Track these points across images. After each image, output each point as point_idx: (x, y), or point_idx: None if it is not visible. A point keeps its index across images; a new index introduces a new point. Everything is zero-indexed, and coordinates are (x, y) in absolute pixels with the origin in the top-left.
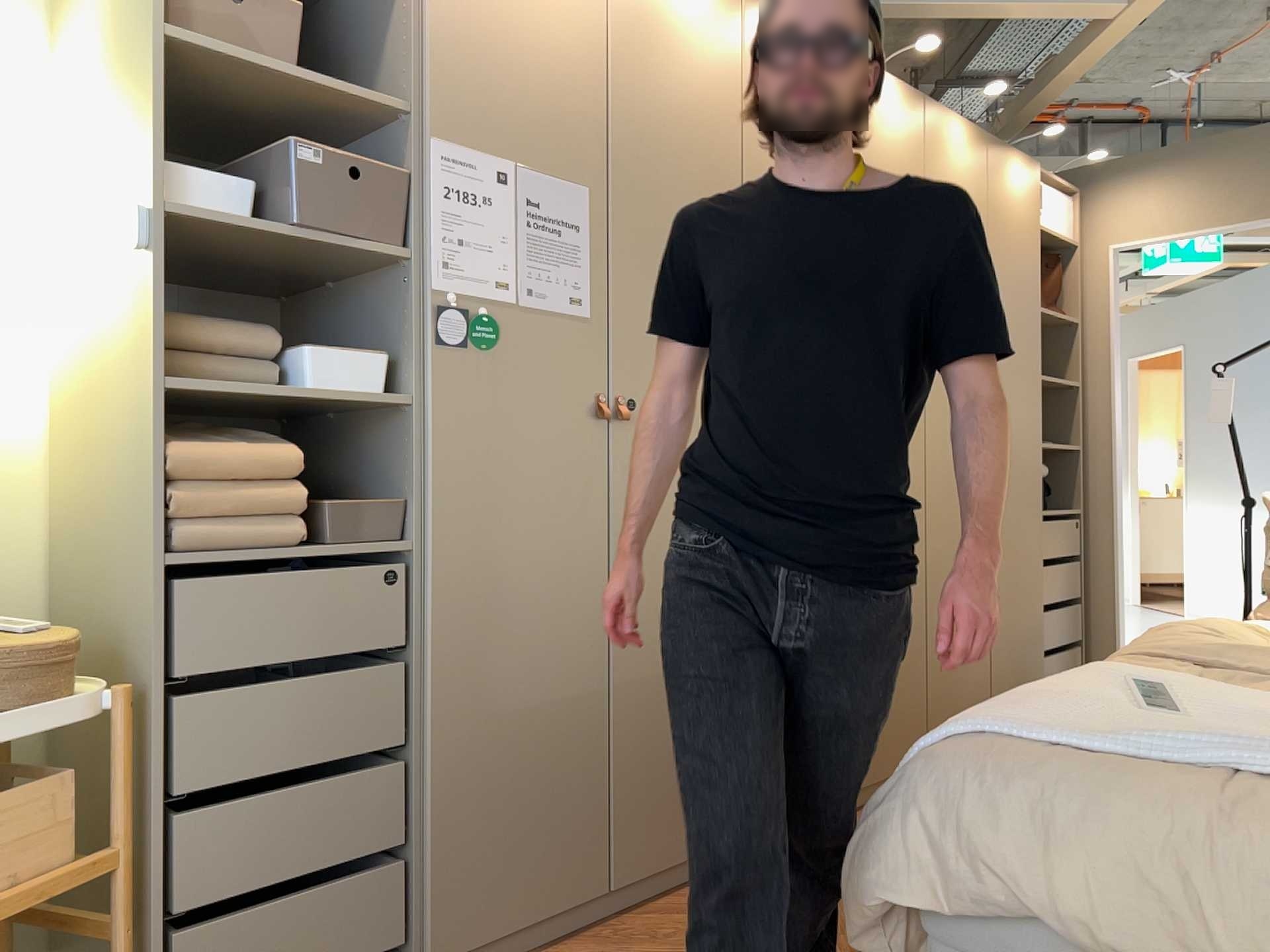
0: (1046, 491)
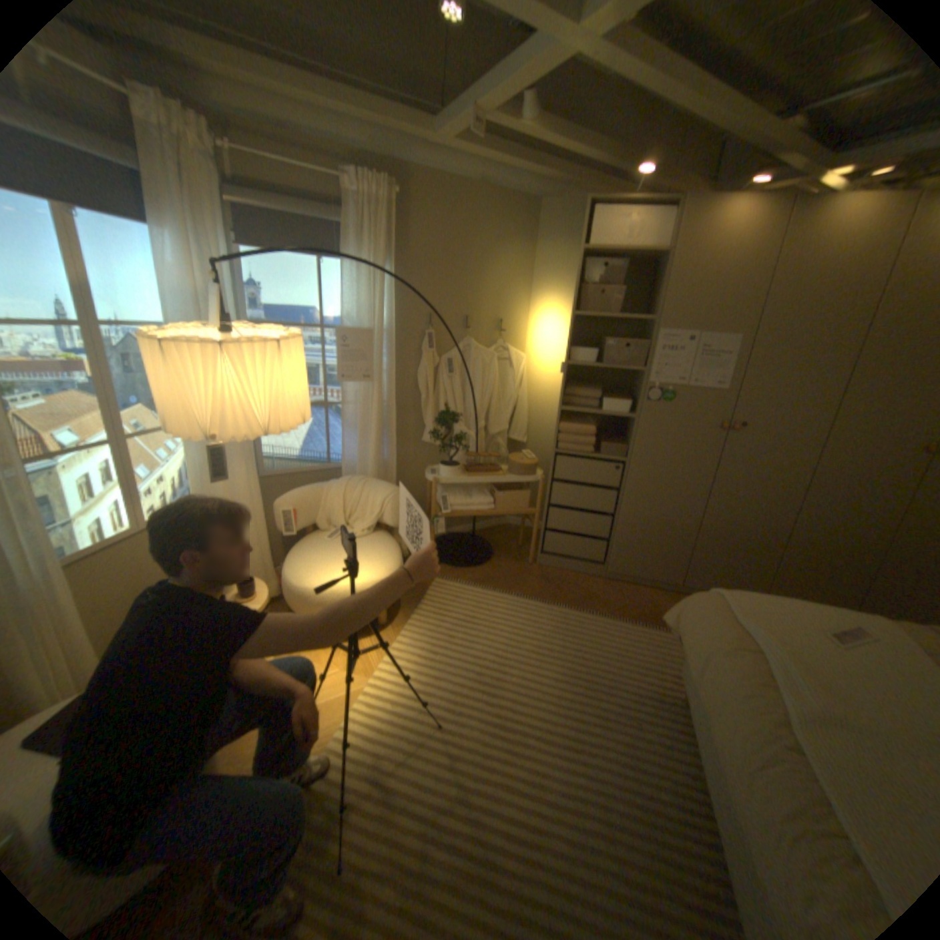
0: None
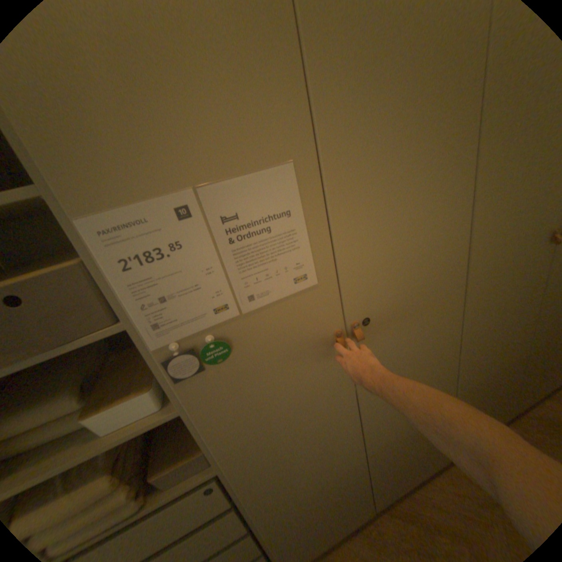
0: None
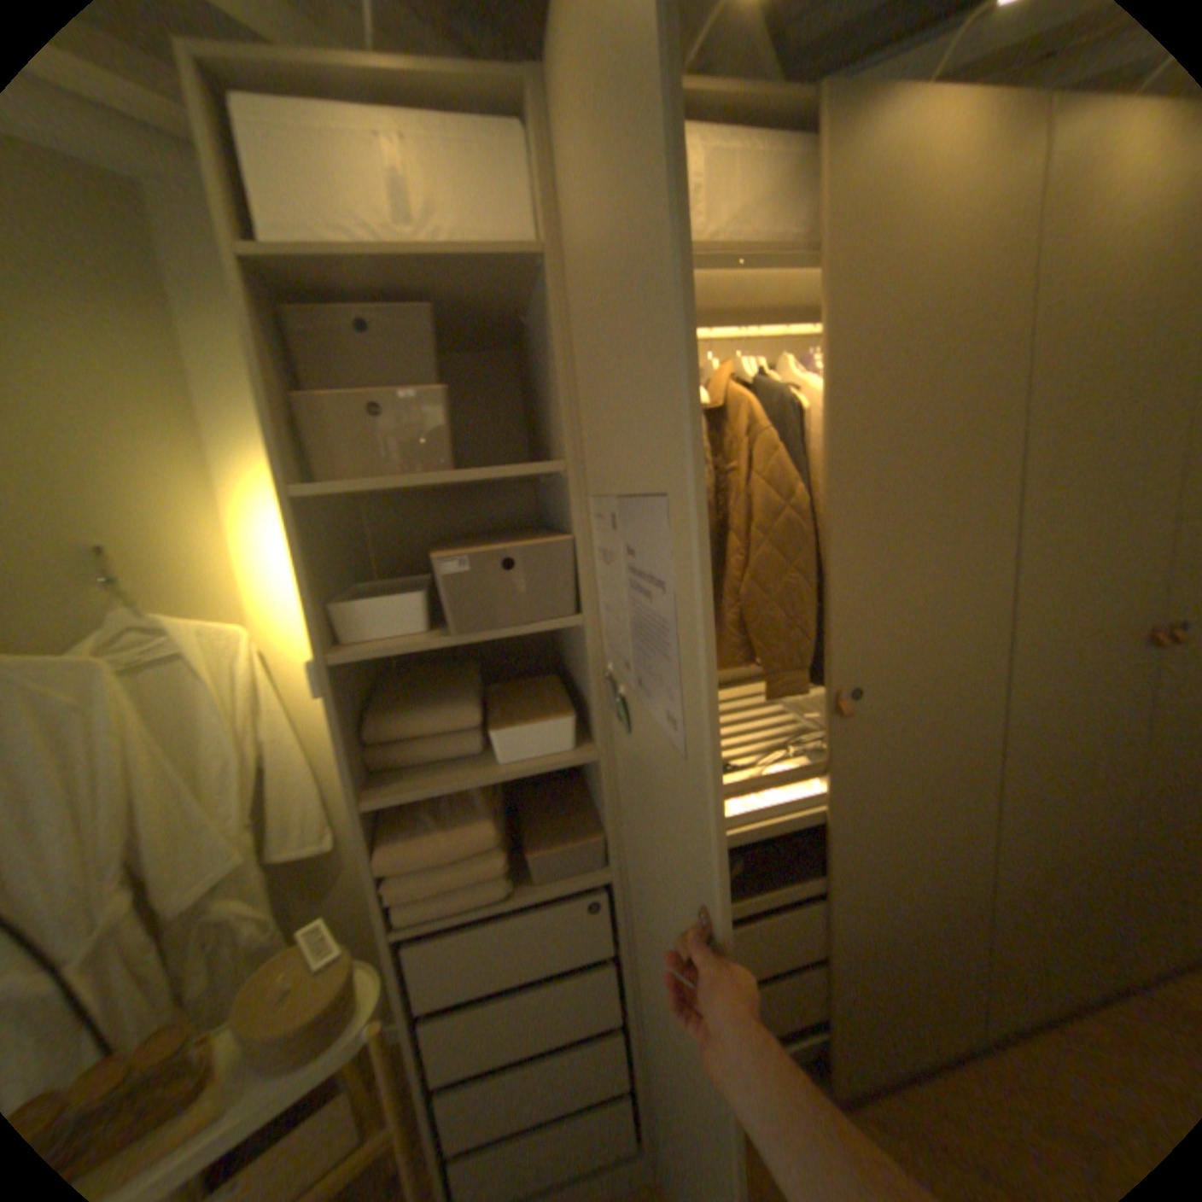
0: None
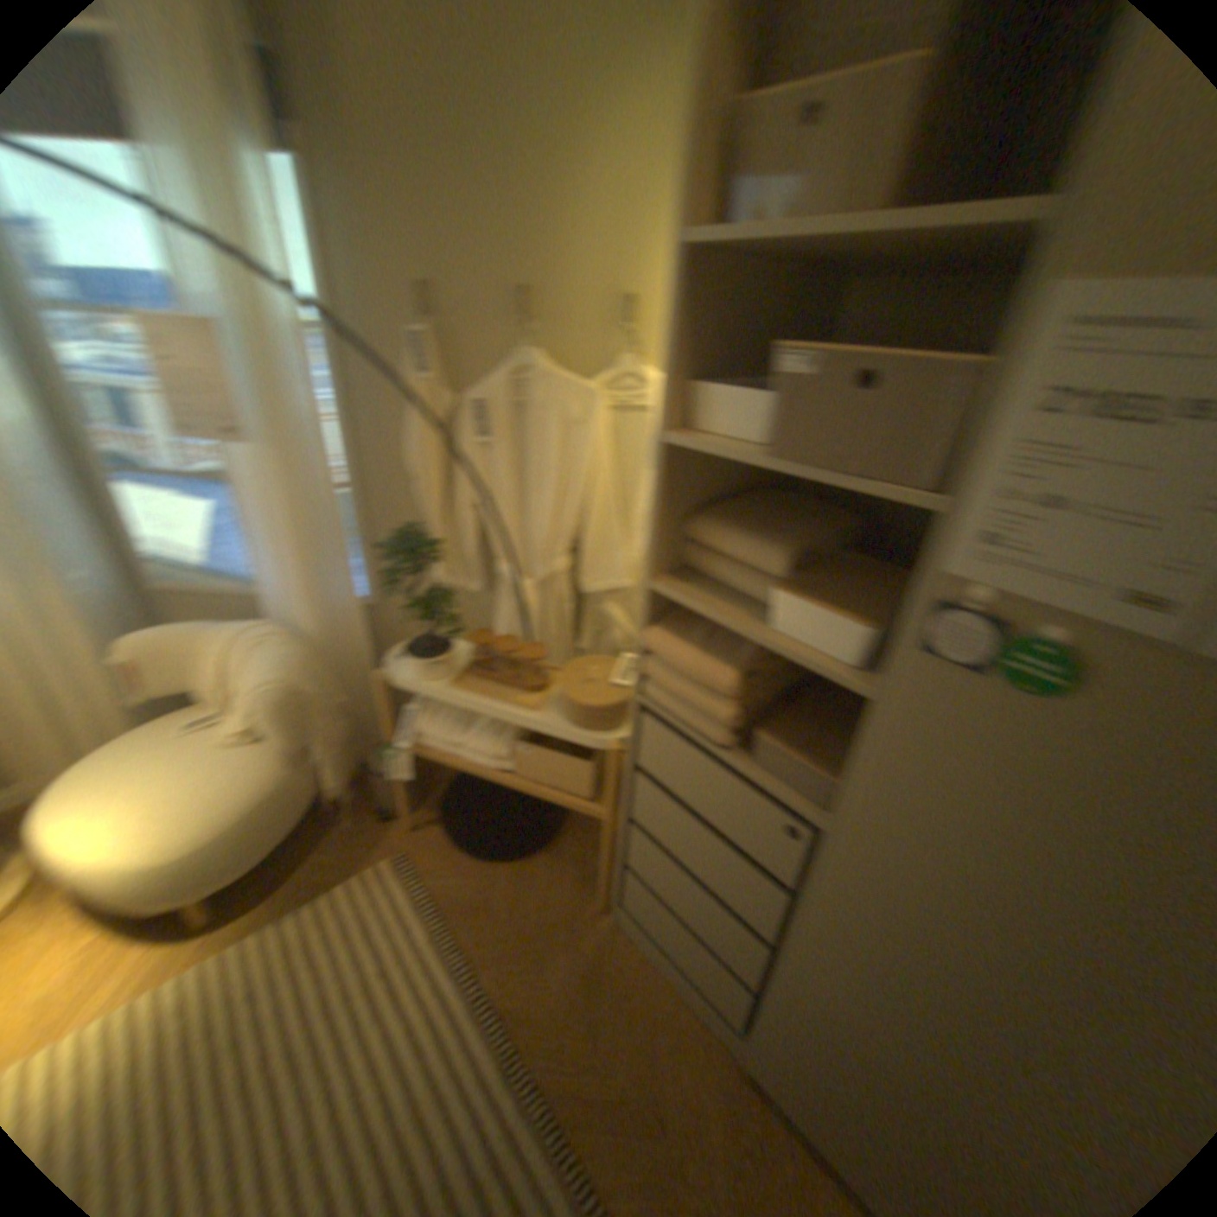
0: None
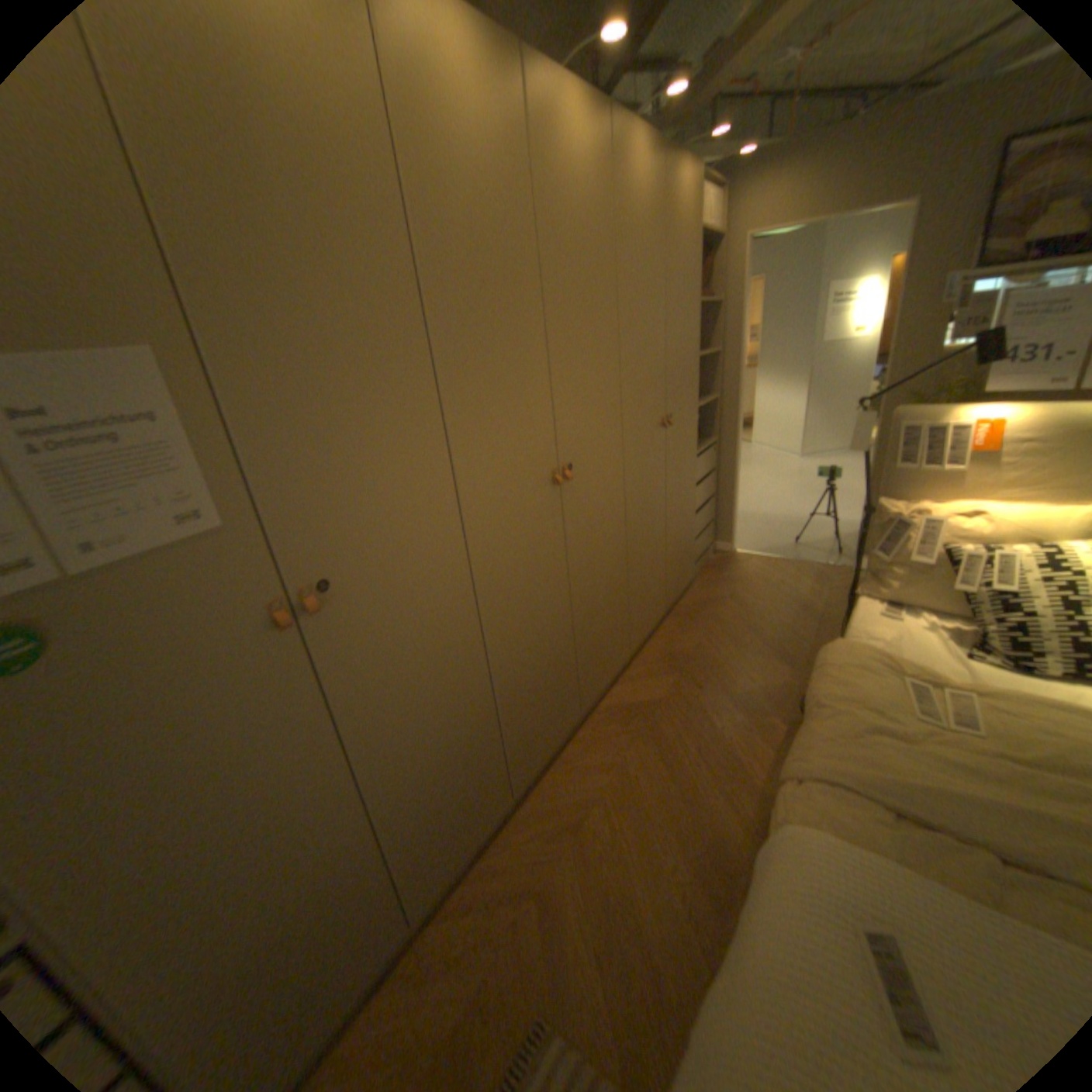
0: (696, 434)
